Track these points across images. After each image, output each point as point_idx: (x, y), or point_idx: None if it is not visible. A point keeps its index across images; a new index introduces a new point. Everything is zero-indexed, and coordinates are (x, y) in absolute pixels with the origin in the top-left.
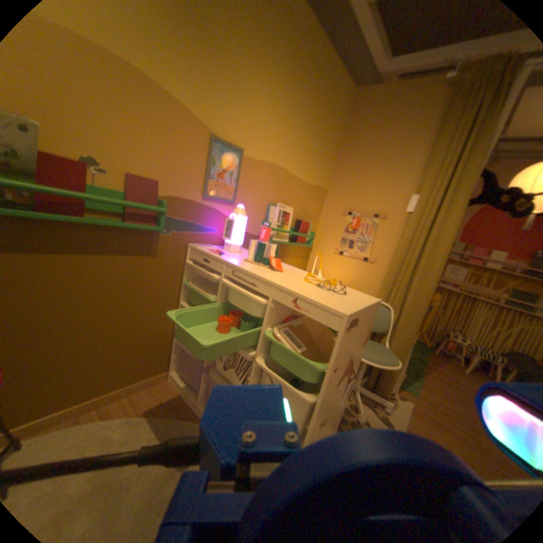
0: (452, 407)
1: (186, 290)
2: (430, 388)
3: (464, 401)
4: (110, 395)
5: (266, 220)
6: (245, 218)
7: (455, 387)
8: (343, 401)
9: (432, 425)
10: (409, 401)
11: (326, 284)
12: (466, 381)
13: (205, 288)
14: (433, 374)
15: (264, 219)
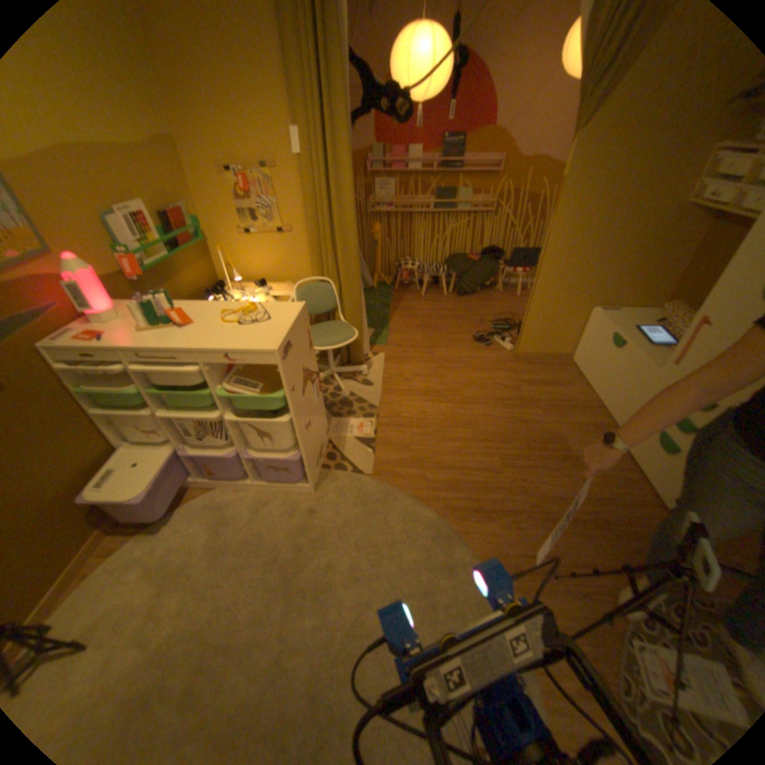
0: (412, 336)
1: (83, 397)
2: (394, 329)
3: (421, 325)
4: (92, 538)
5: (113, 241)
6: (88, 271)
7: (413, 315)
8: (315, 398)
9: (399, 362)
10: (379, 353)
11: (245, 312)
12: (421, 304)
13: (107, 382)
14: (395, 313)
15: (110, 243)
